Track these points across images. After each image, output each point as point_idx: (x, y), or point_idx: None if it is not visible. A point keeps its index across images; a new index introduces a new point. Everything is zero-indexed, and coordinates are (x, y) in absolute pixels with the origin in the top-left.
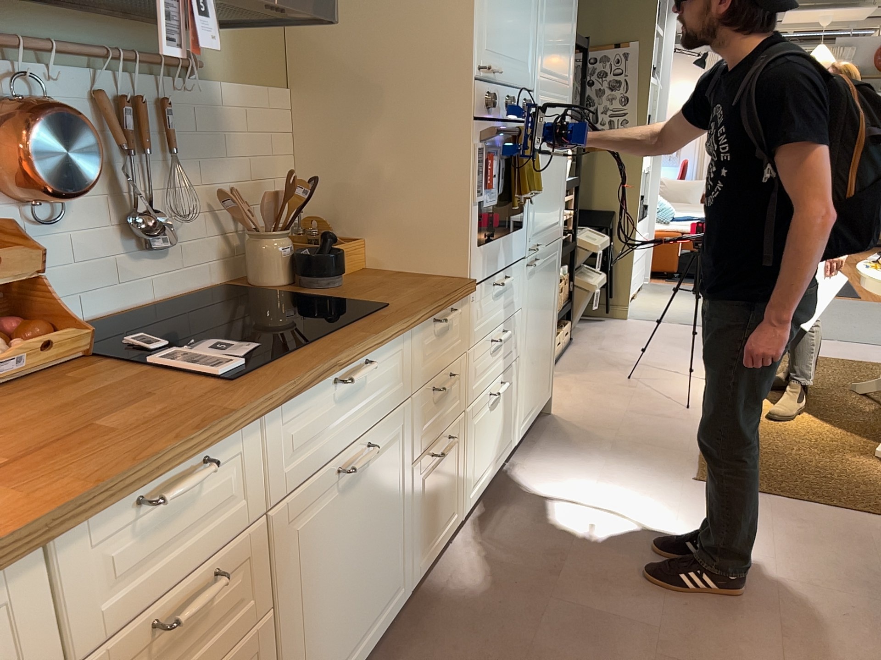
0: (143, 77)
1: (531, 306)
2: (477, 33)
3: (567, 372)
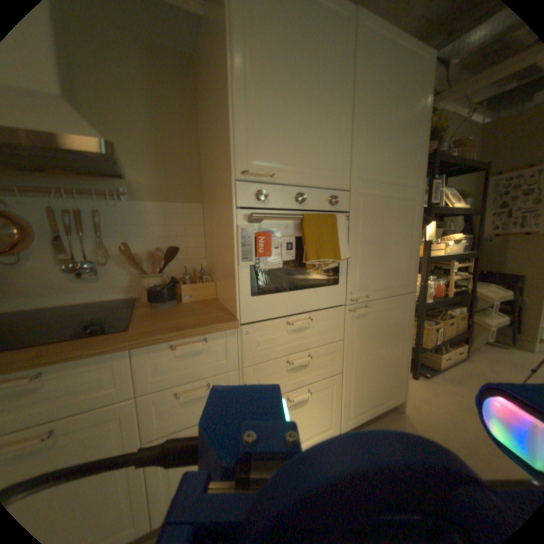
0: (82, 197)
1: (360, 339)
2: (236, 143)
3: (446, 383)
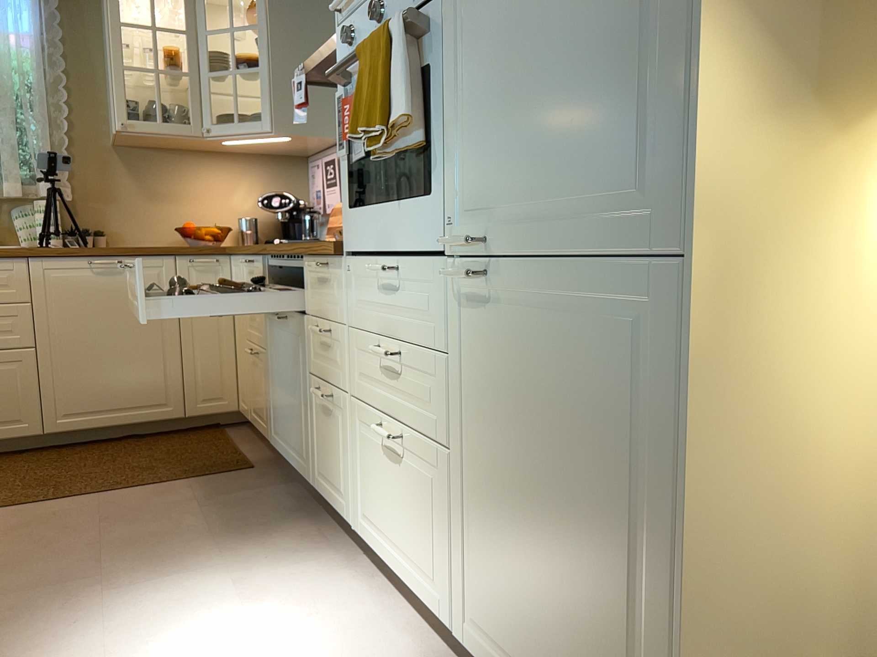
0: None
1: (485, 380)
2: None
3: None
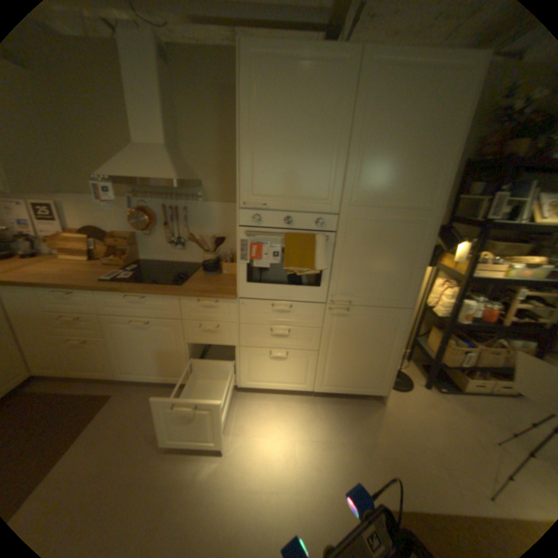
0: (179, 200)
1: (339, 332)
2: (240, 185)
3: (458, 404)
